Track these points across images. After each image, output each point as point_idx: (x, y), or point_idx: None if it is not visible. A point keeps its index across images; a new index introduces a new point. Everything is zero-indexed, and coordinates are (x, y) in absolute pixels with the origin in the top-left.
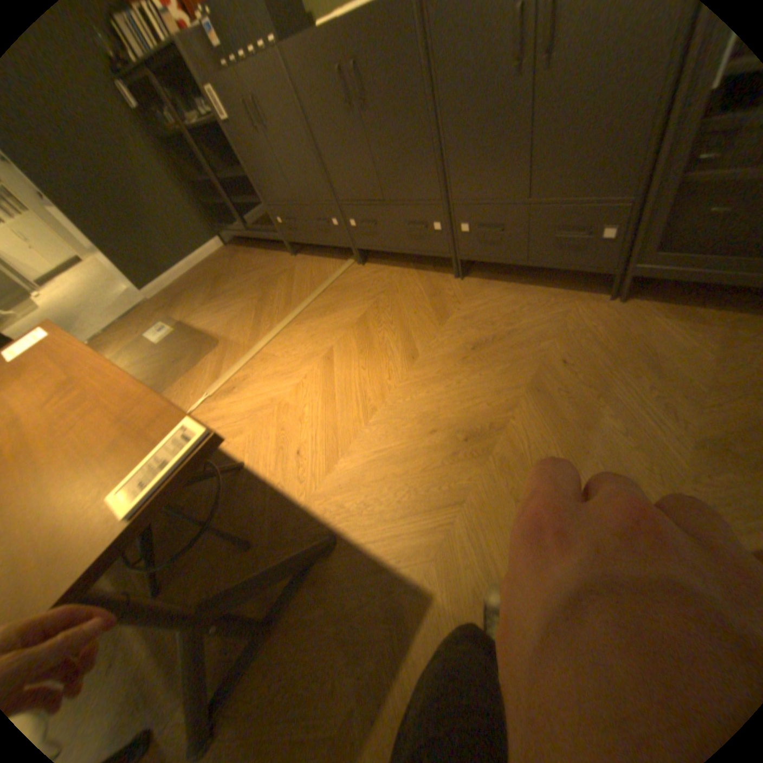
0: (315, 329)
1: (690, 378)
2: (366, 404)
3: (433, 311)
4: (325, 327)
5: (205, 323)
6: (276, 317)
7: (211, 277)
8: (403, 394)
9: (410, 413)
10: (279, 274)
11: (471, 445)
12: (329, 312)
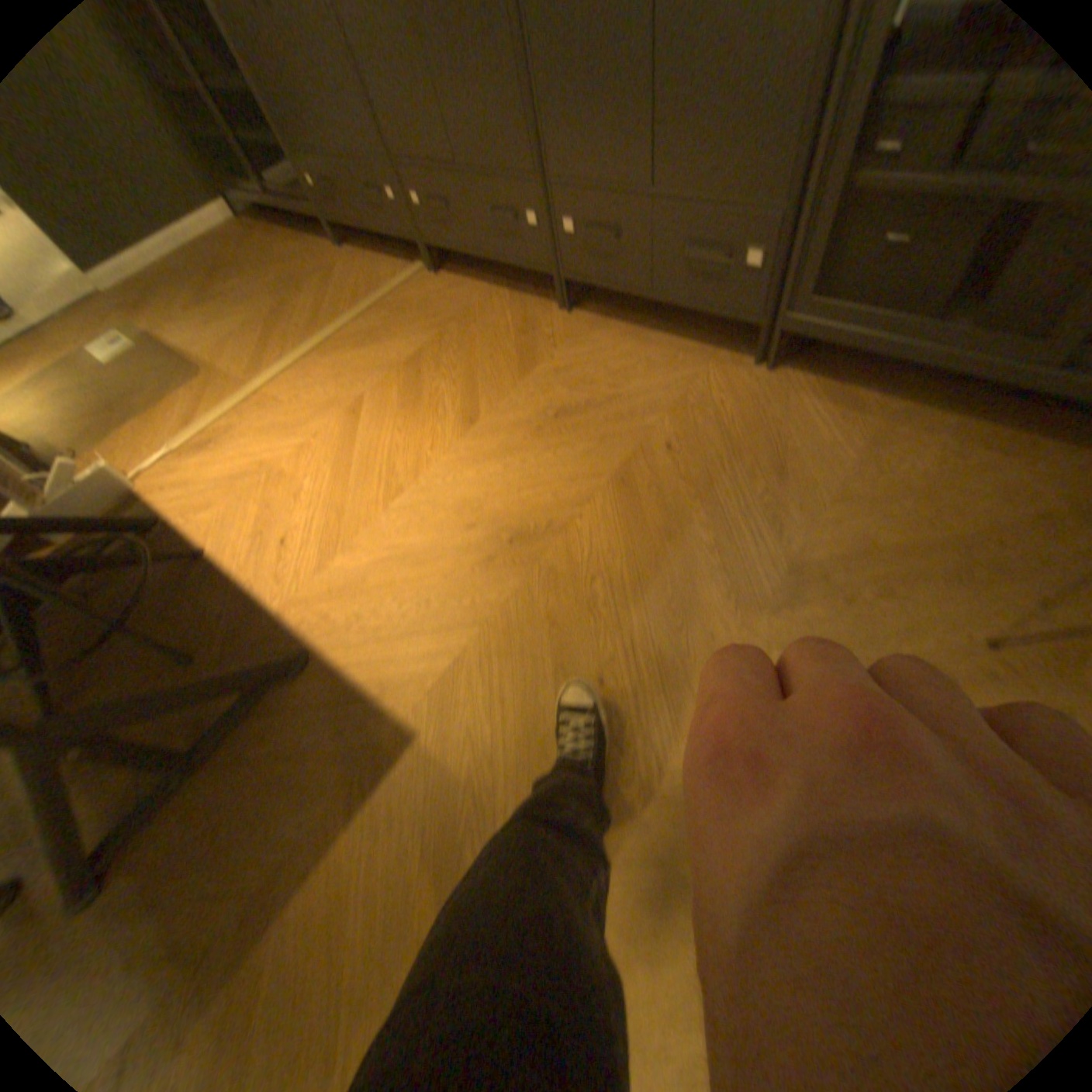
0: (344, 364)
1: (814, 482)
2: (391, 481)
3: (516, 355)
4: (359, 363)
5: (183, 338)
6: (291, 340)
7: (205, 265)
8: (445, 471)
9: (447, 497)
10: (309, 272)
11: (516, 547)
12: (370, 341)
